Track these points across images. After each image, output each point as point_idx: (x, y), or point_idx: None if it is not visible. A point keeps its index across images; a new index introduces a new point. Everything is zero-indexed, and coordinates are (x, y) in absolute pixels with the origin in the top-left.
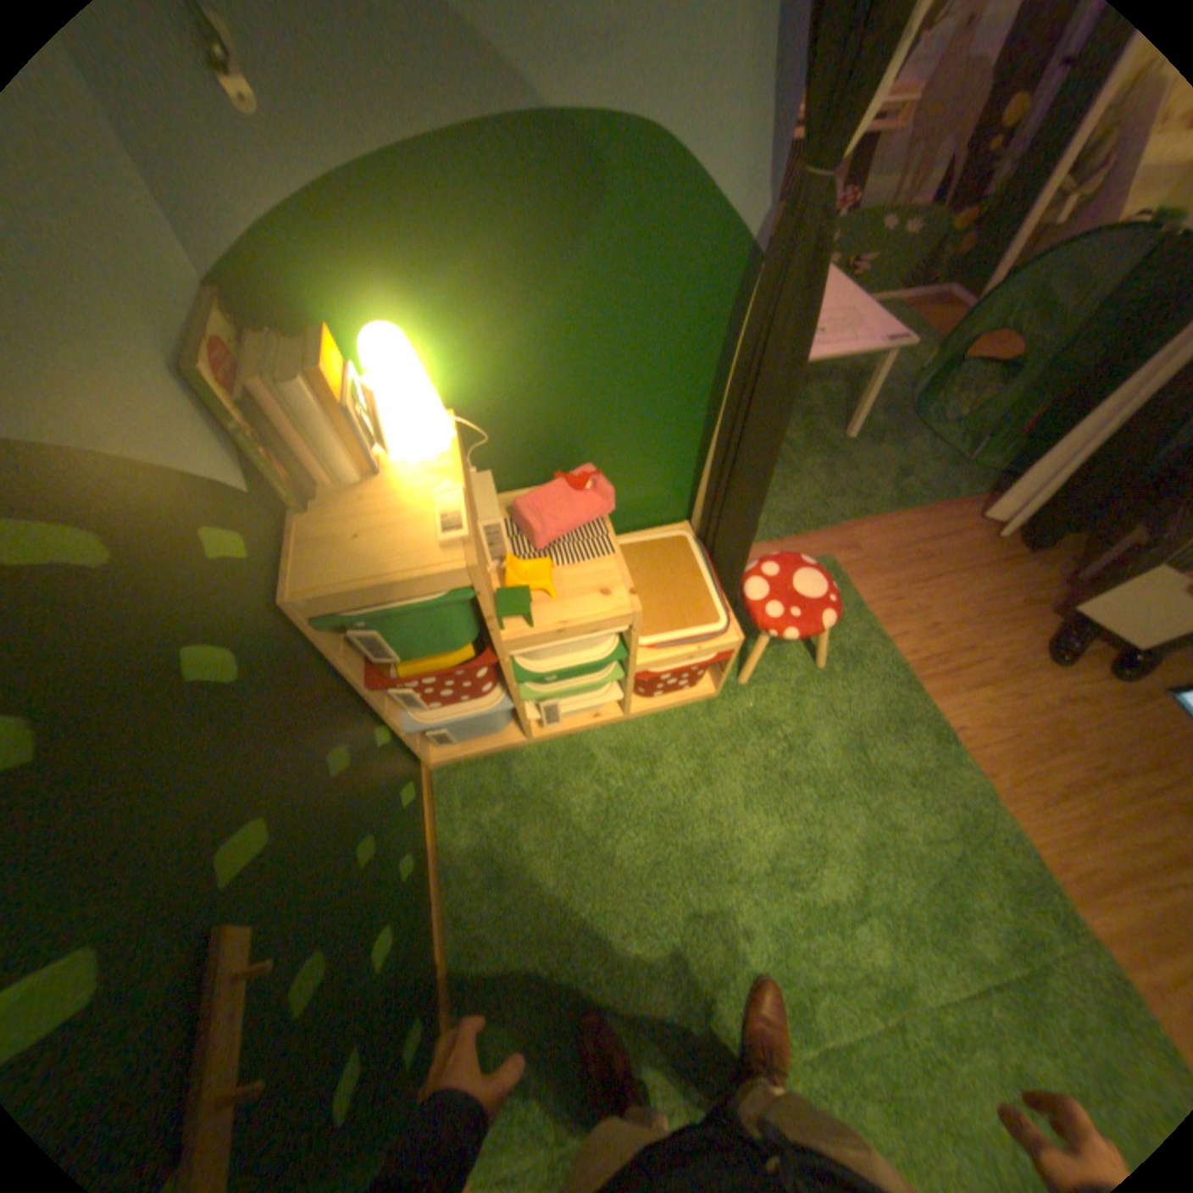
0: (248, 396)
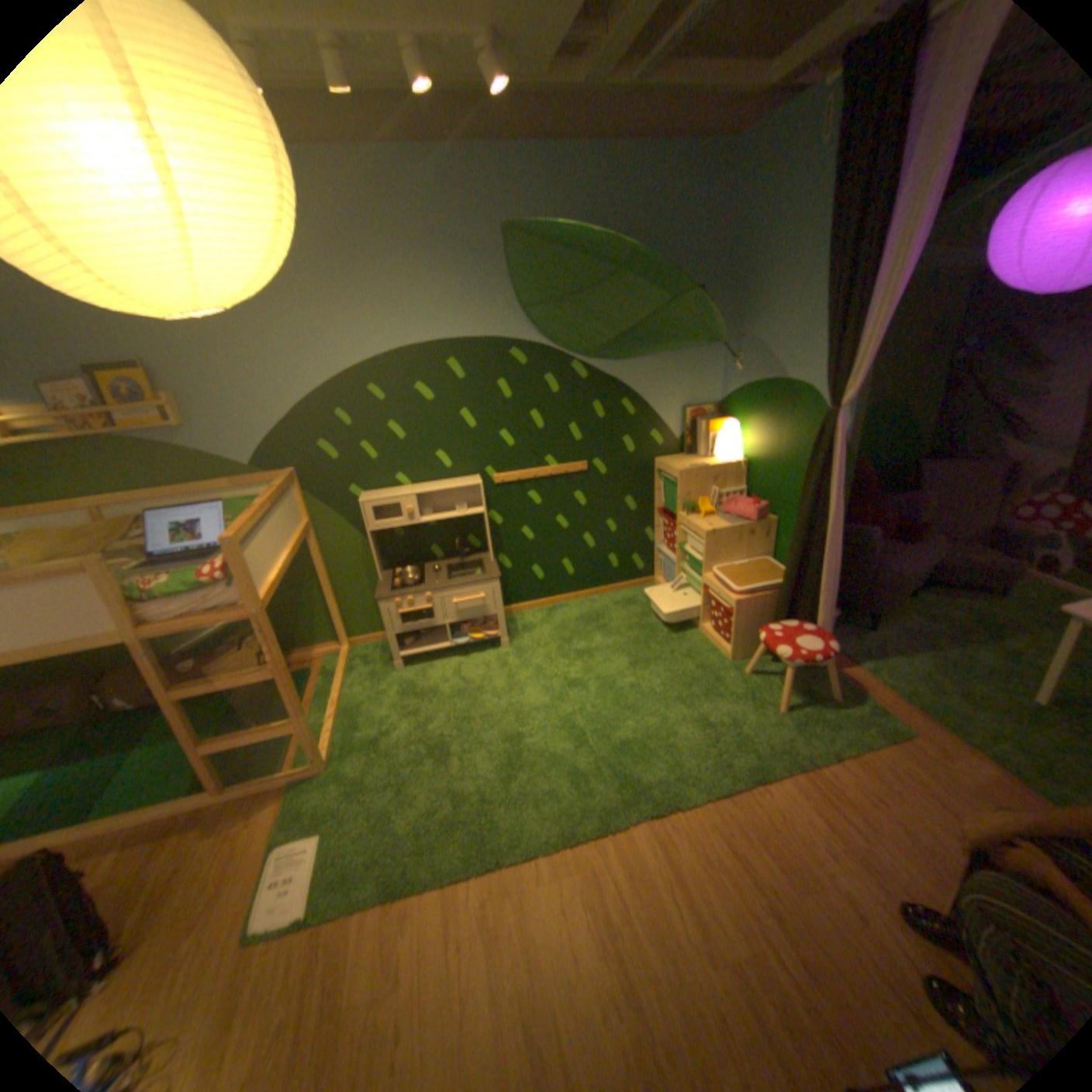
0: (693, 422)
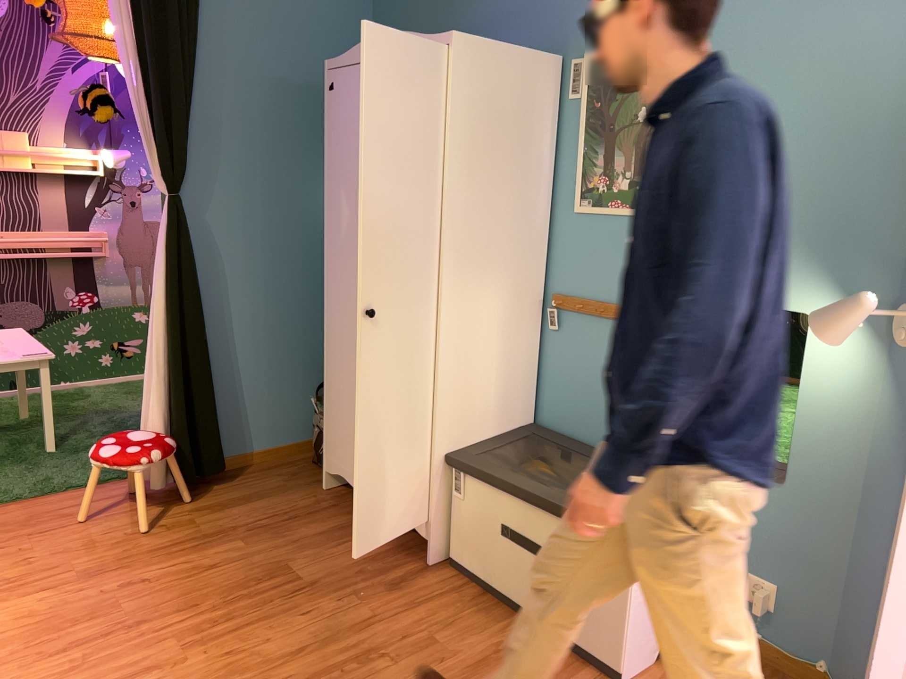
0: None
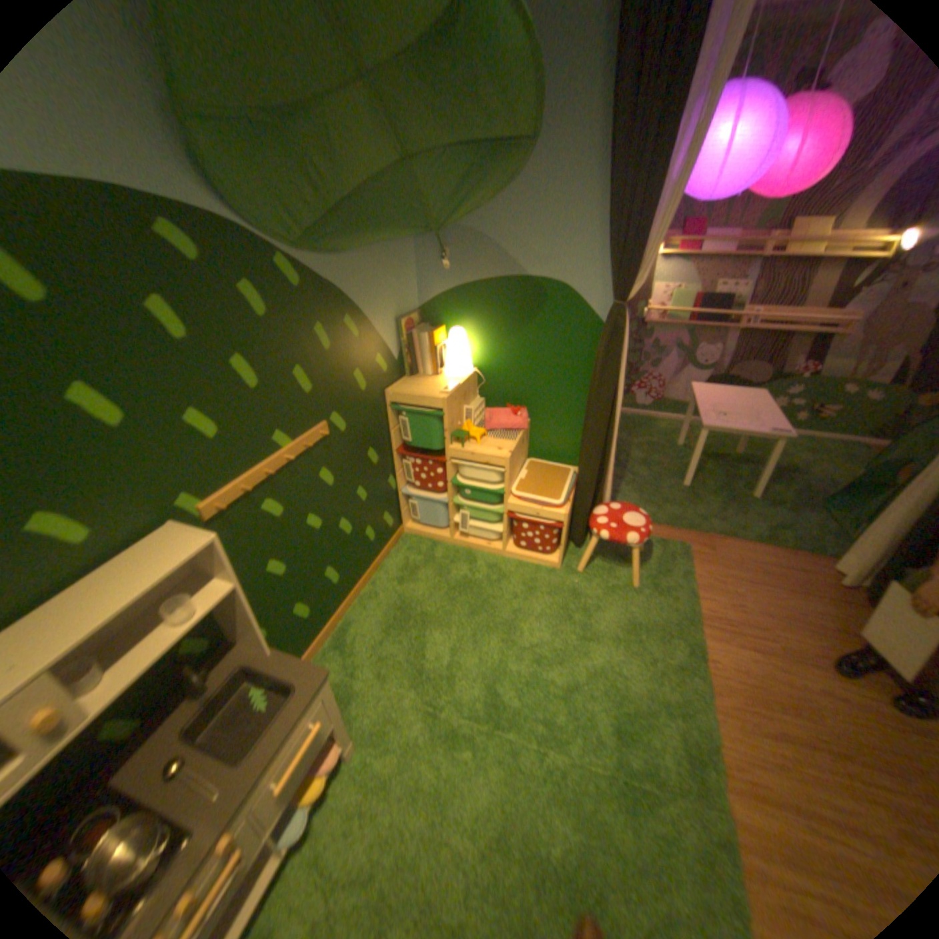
0: (410, 336)
